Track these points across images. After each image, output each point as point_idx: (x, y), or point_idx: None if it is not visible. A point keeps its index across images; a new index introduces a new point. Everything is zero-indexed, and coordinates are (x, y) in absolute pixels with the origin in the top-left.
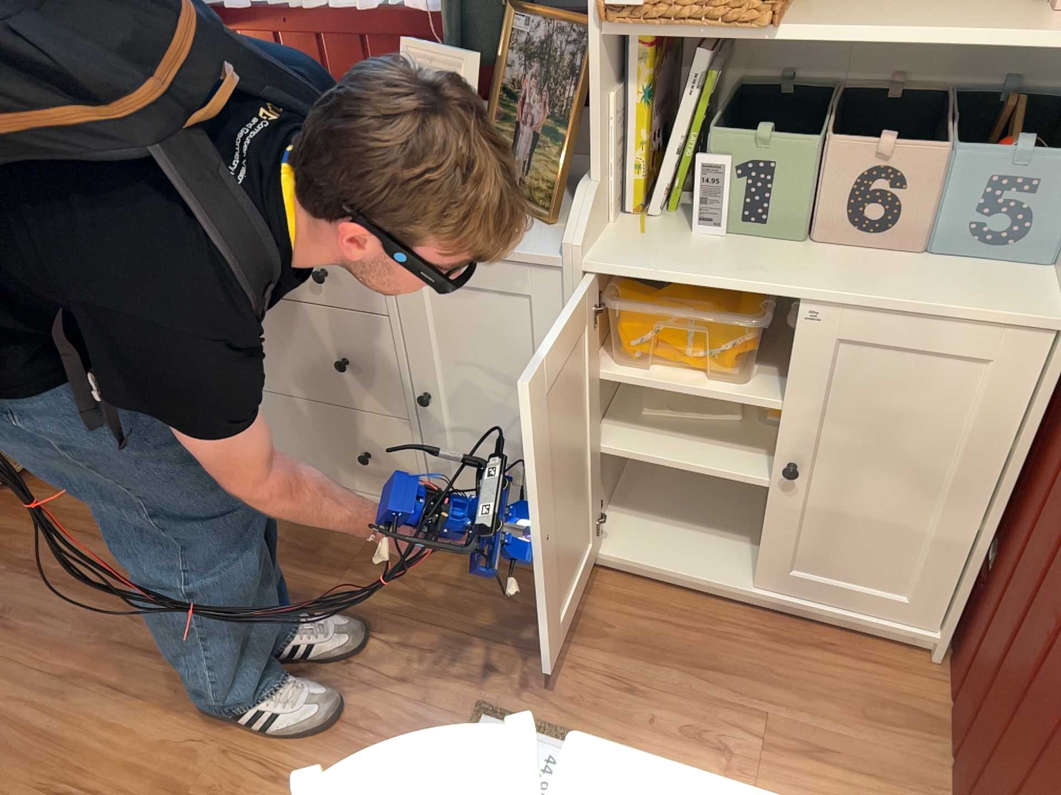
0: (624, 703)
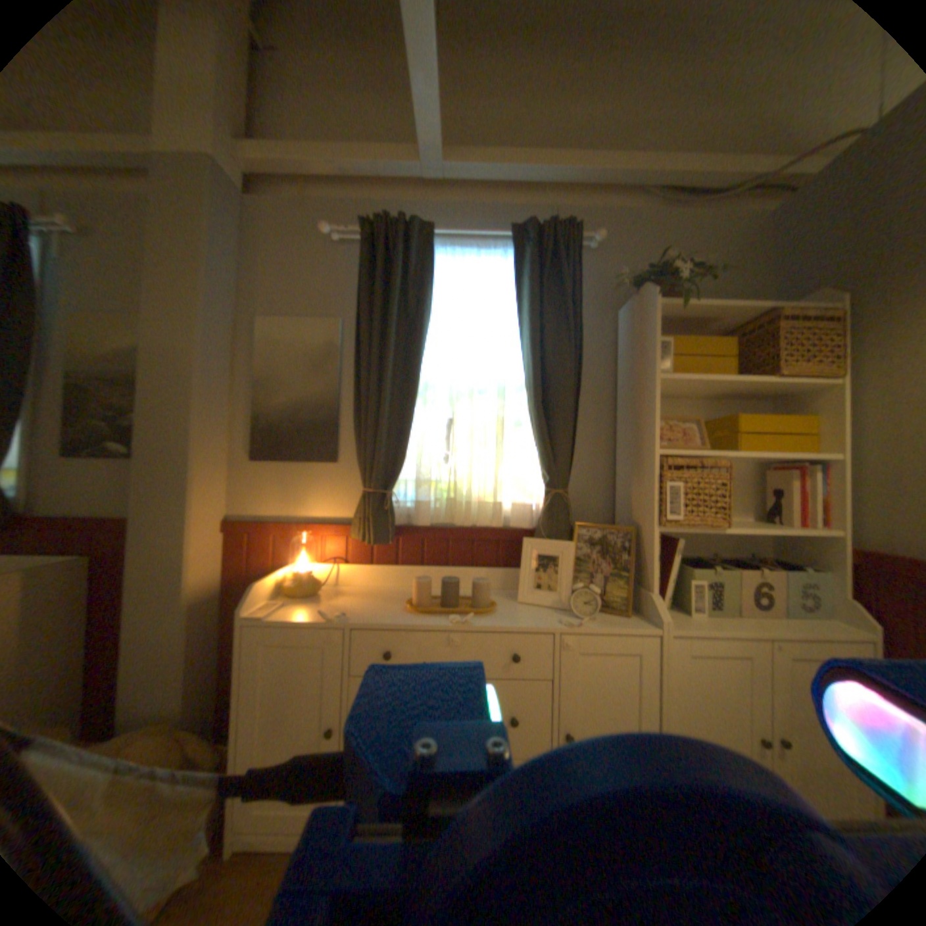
0: None
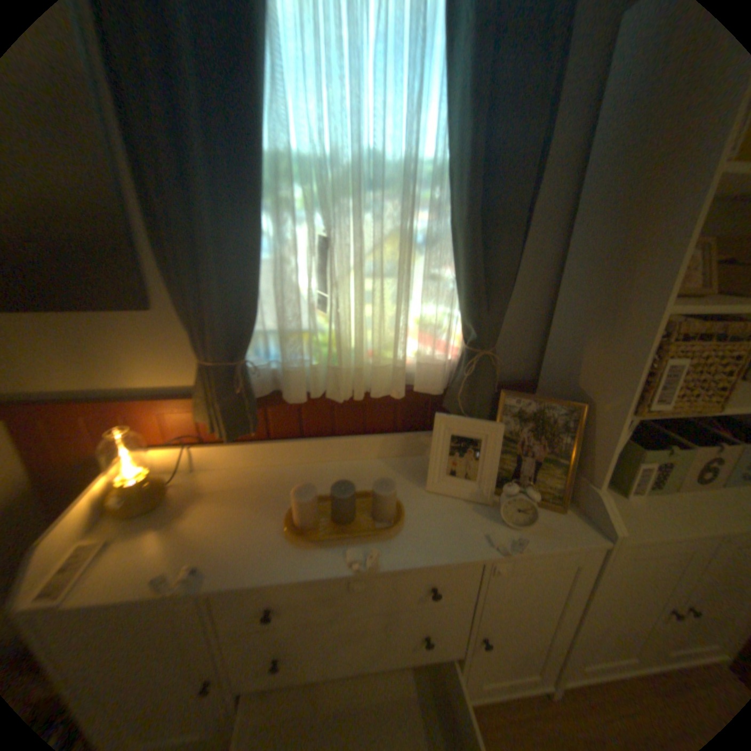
0: None
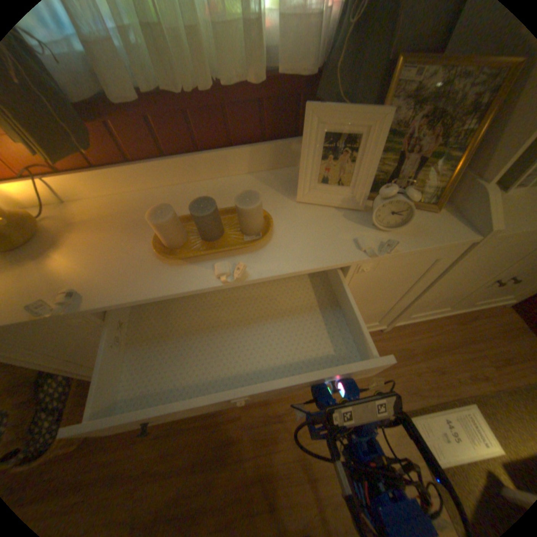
0: (449, 383)
